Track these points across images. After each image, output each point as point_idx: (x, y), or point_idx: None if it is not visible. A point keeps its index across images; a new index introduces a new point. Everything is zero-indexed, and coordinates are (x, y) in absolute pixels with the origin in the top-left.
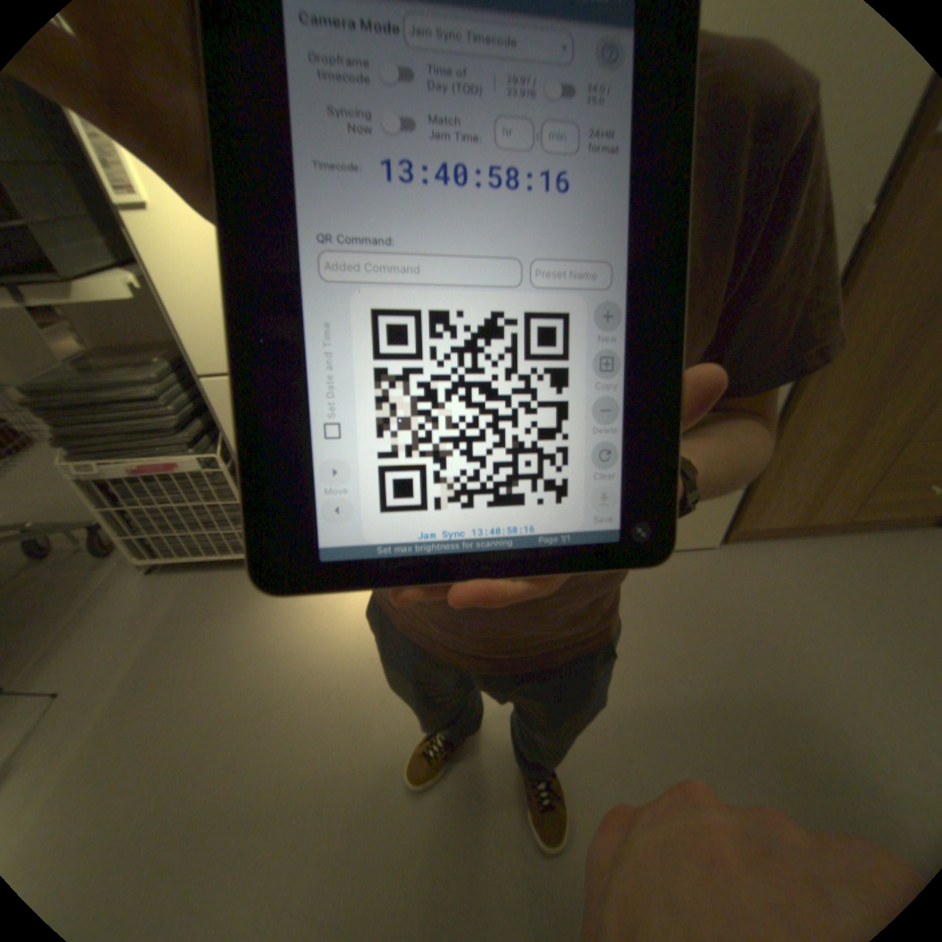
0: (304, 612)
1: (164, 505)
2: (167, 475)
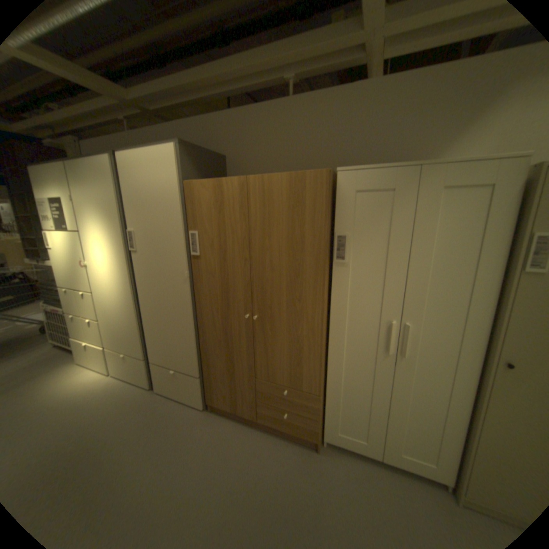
0: (65, 373)
1: (57, 323)
2: (57, 313)
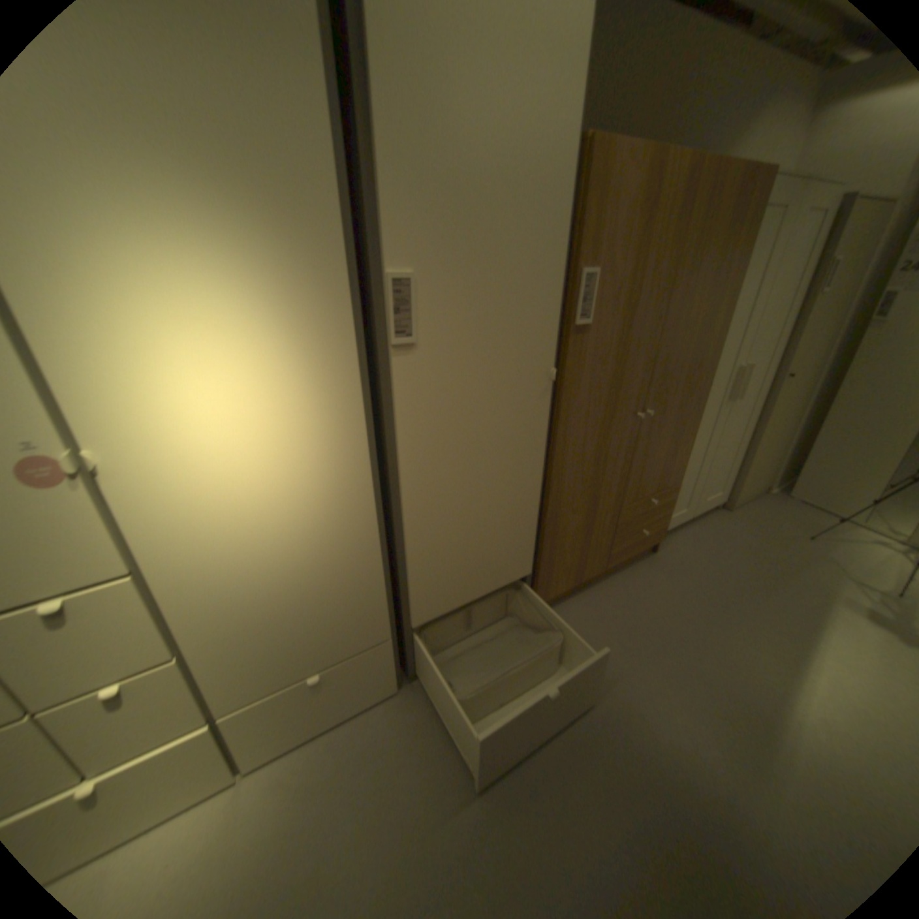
0: None
1: None
2: None
